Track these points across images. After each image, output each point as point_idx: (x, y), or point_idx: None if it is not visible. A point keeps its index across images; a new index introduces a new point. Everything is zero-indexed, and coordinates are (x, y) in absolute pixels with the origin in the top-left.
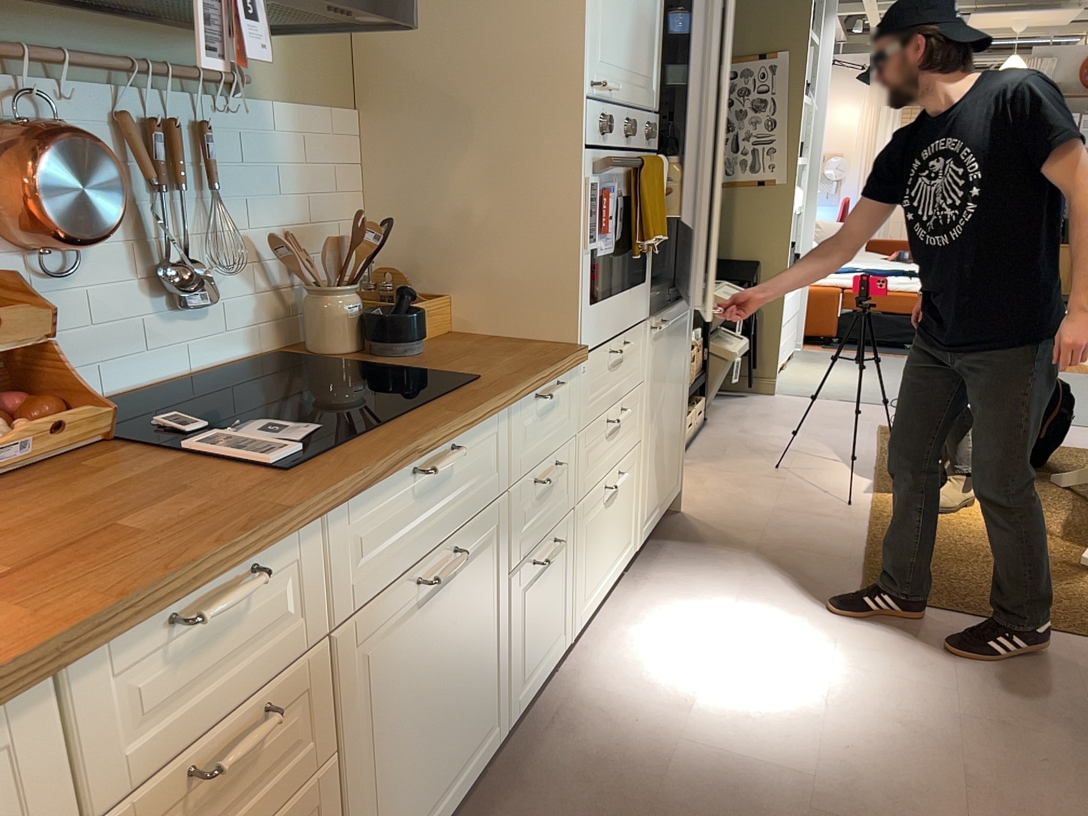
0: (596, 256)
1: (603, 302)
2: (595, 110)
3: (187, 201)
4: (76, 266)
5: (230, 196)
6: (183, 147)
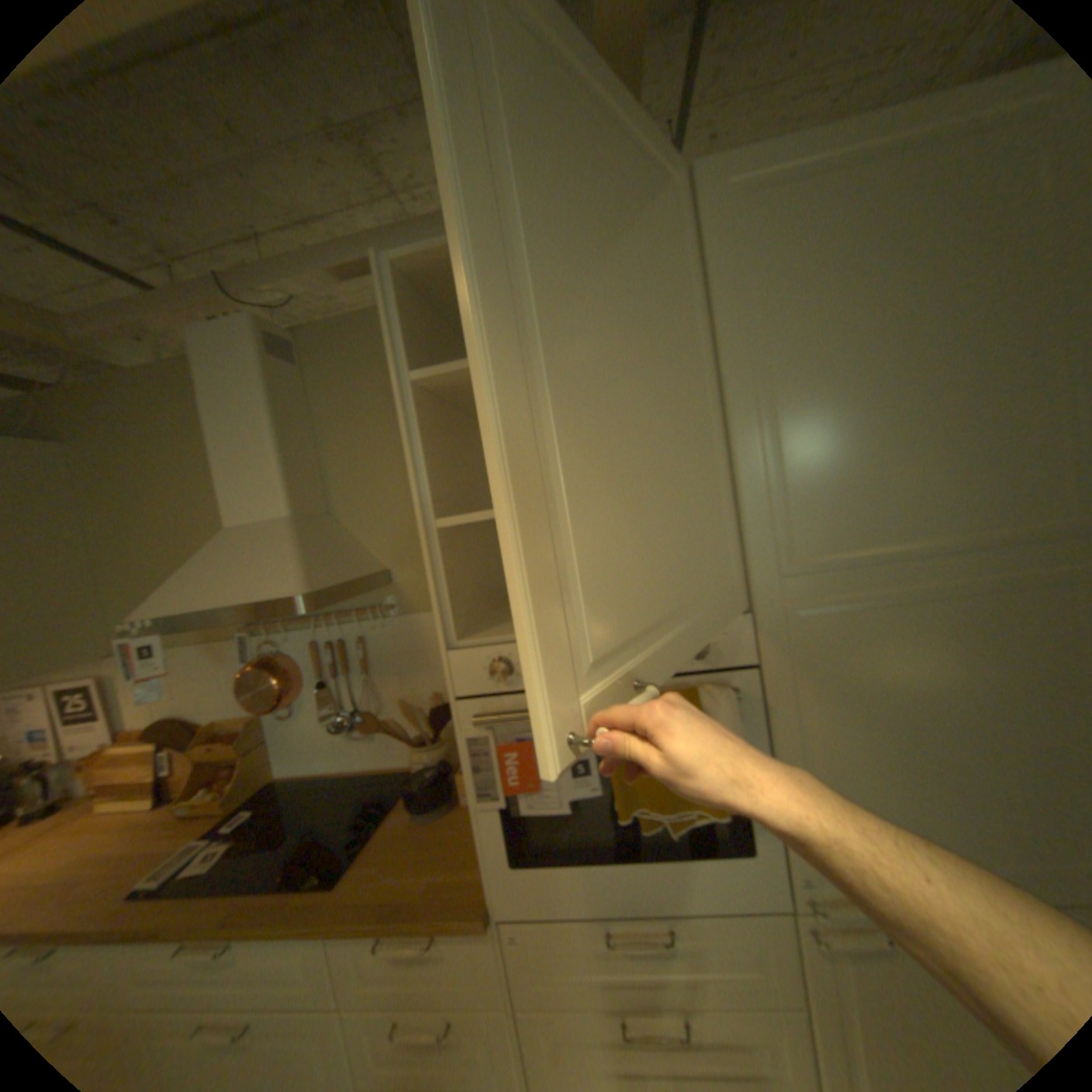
0: (519, 815)
1: (557, 871)
2: (468, 656)
3: (353, 679)
4: (294, 714)
5: (385, 674)
6: (347, 652)
